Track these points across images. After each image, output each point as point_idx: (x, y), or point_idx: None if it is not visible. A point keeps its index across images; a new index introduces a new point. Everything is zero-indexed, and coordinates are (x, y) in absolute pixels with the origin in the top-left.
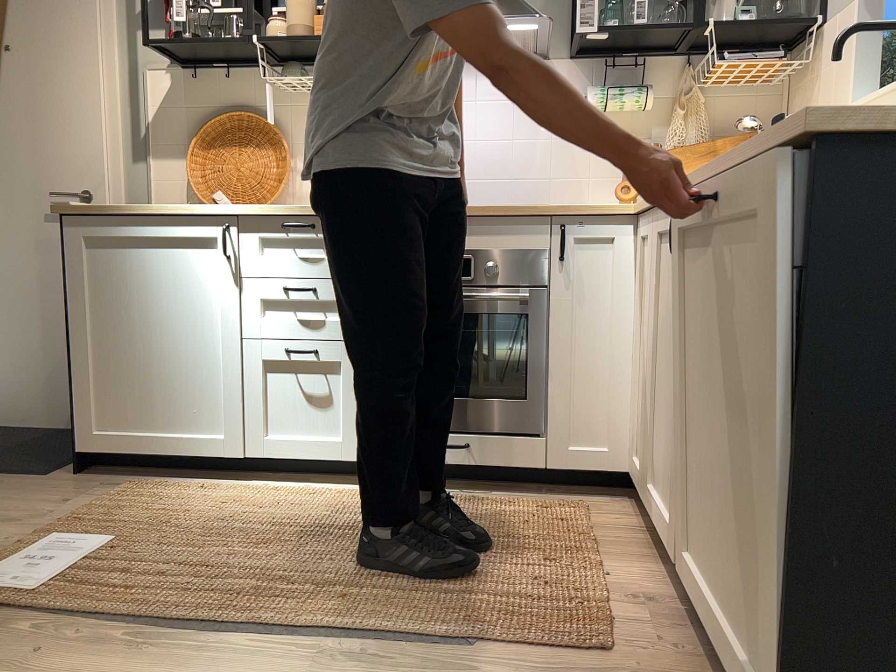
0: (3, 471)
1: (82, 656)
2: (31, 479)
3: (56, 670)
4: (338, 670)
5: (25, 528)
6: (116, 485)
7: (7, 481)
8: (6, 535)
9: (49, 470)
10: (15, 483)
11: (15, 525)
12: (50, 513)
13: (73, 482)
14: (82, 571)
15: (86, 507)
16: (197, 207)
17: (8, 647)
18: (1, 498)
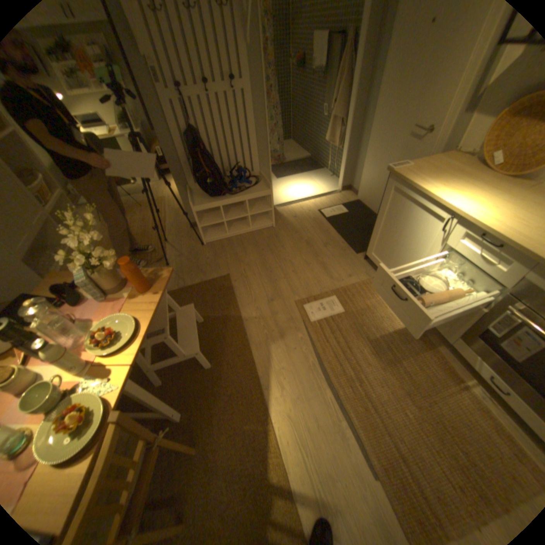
0: (349, 243)
1: (302, 356)
2: (353, 253)
3: (295, 356)
4: (339, 431)
5: (332, 283)
6: (369, 274)
7: (347, 250)
8: (327, 283)
9: (360, 251)
10: (348, 253)
11: (332, 279)
12: (343, 278)
13: (361, 263)
14: (326, 320)
15: (351, 284)
16: (448, 194)
17: (295, 337)
18: (339, 260)
